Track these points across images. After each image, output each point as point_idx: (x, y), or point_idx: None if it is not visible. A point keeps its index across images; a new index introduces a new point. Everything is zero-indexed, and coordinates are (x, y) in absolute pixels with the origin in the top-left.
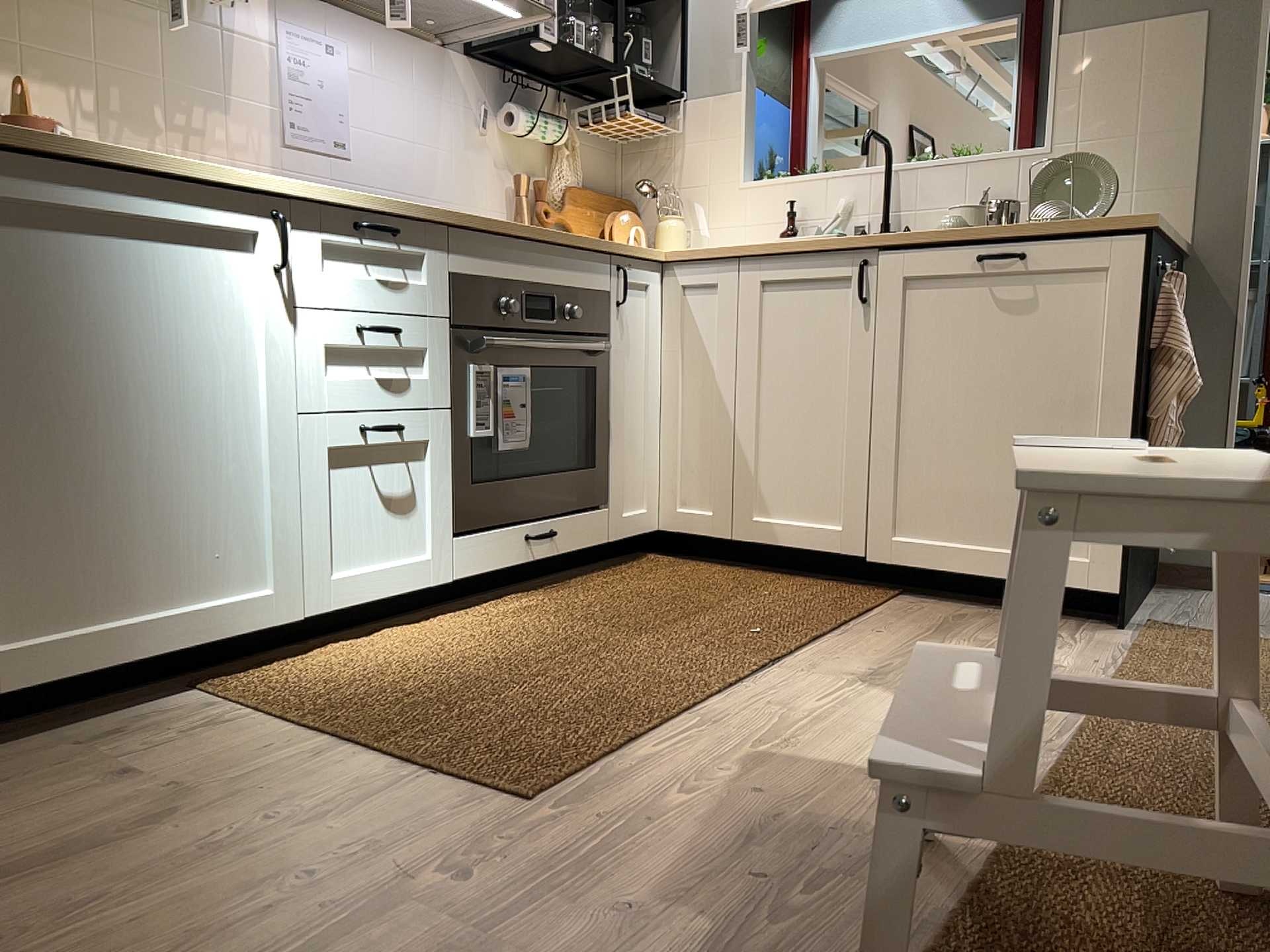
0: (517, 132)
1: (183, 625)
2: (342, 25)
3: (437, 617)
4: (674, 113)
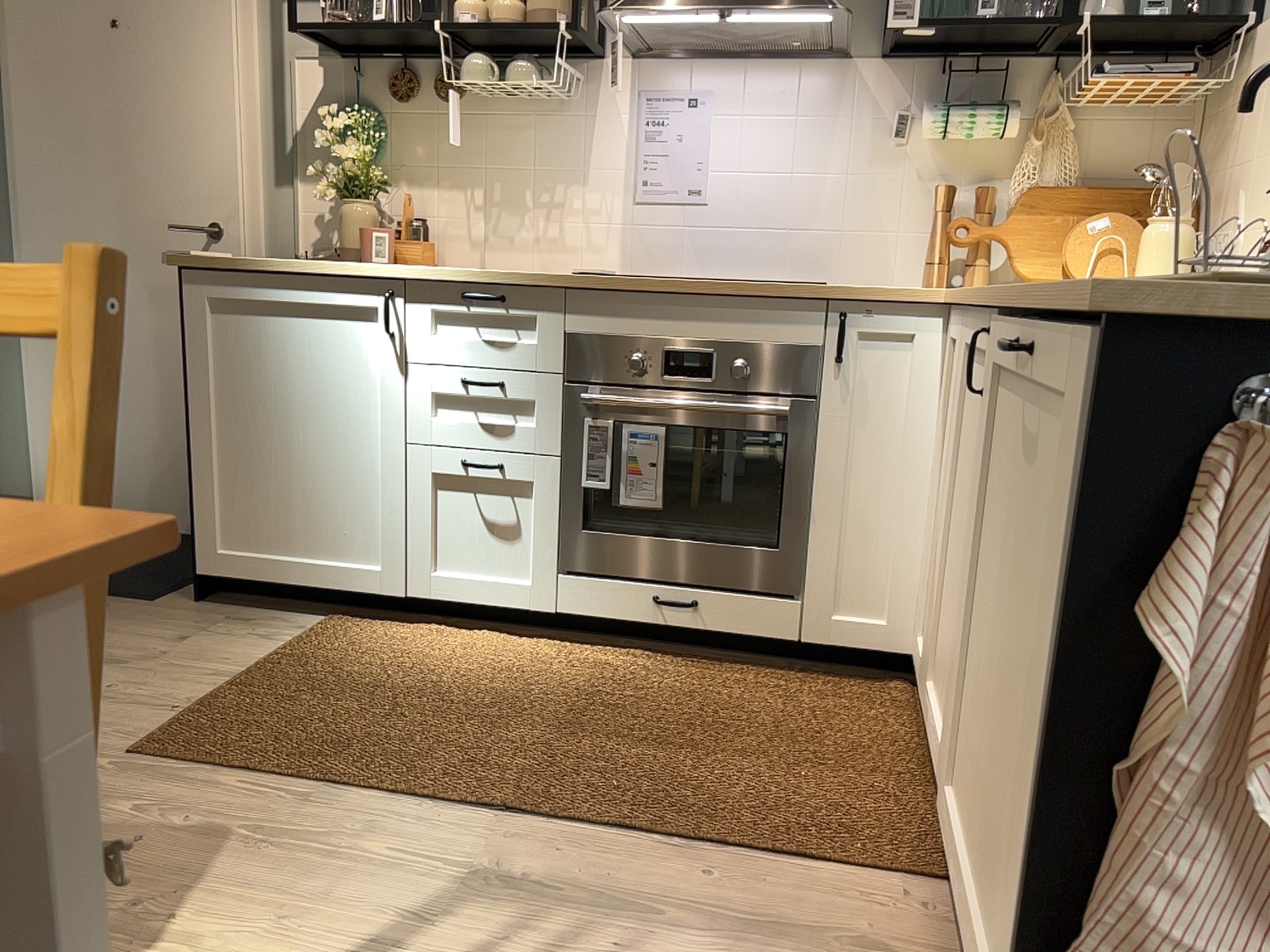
0: (922, 136)
1: (315, 572)
2: (705, 72)
3: (553, 642)
4: (1242, 49)
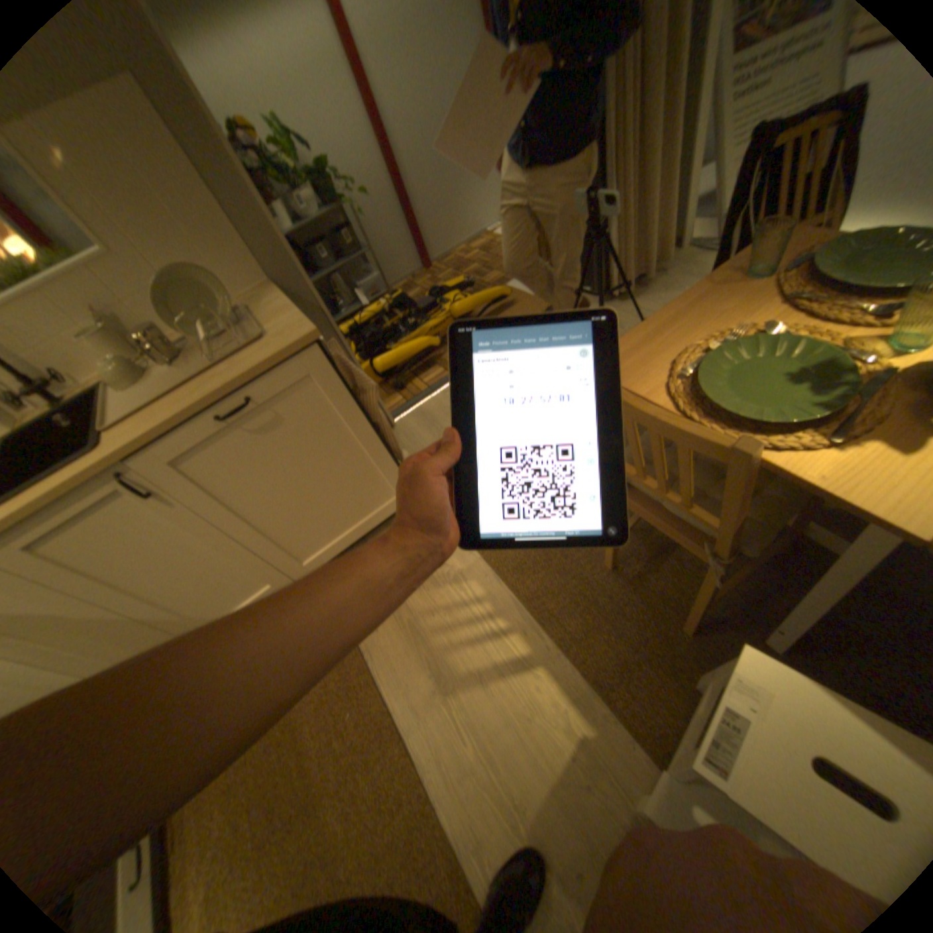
0: None
1: None
2: None
3: None
4: None
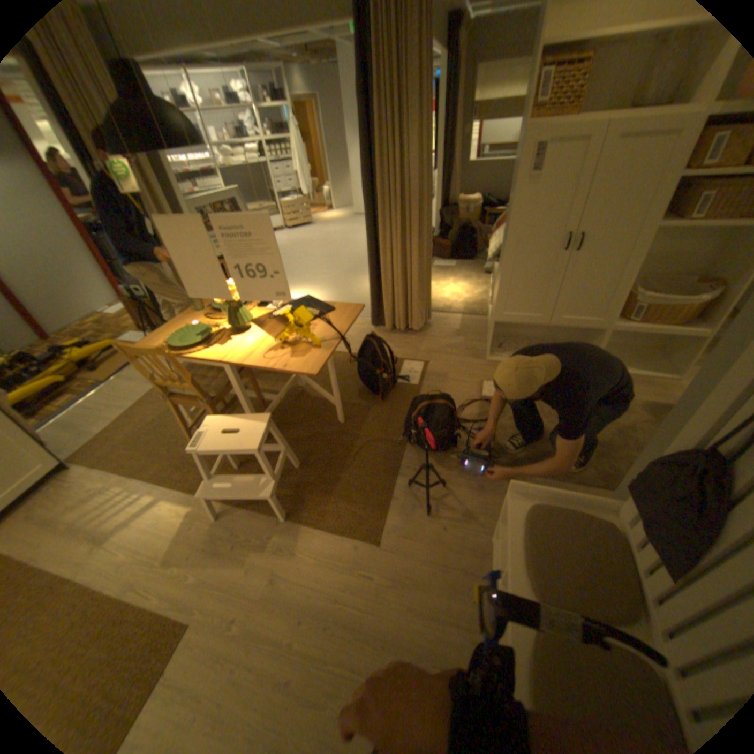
0: None
1: None
2: None
3: None
4: None
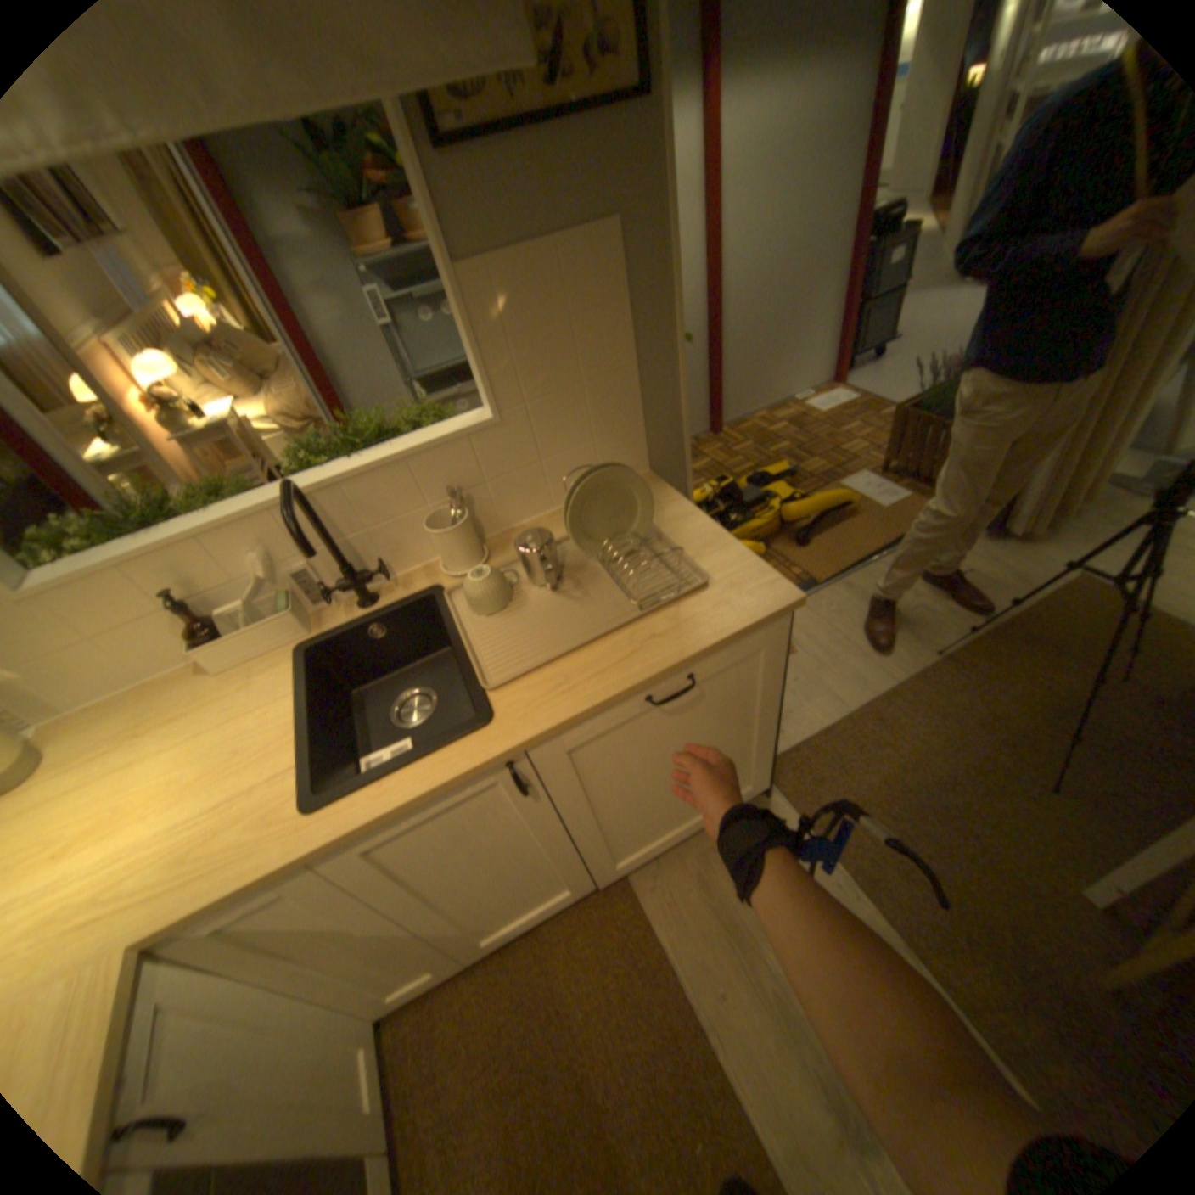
0: None
1: None
2: None
3: None
4: None
